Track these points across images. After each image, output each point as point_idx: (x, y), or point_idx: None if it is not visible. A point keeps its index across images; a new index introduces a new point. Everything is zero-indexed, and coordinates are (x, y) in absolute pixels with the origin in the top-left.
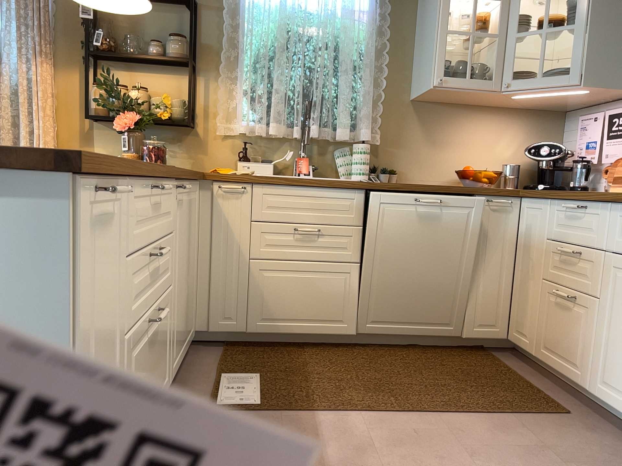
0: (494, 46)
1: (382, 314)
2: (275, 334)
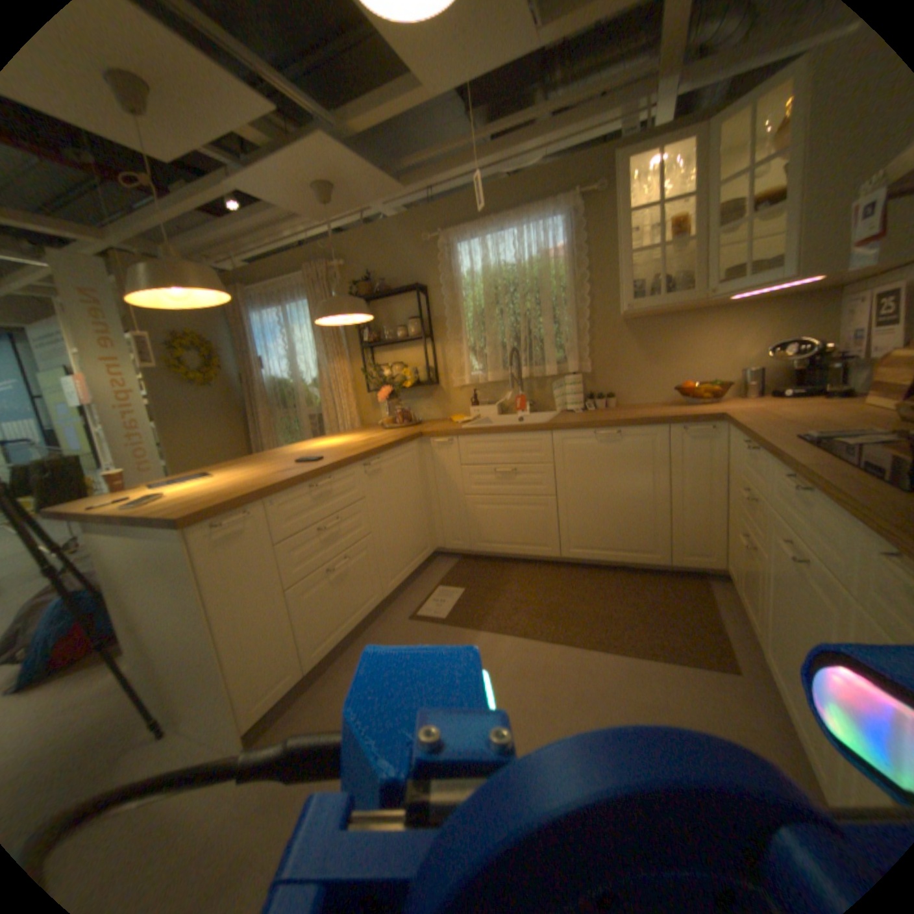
0: (700, 246)
1: (581, 540)
2: (492, 552)
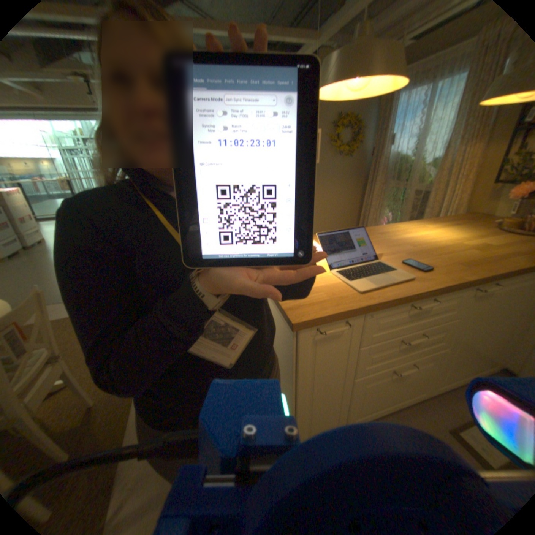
0: None
1: None
2: None
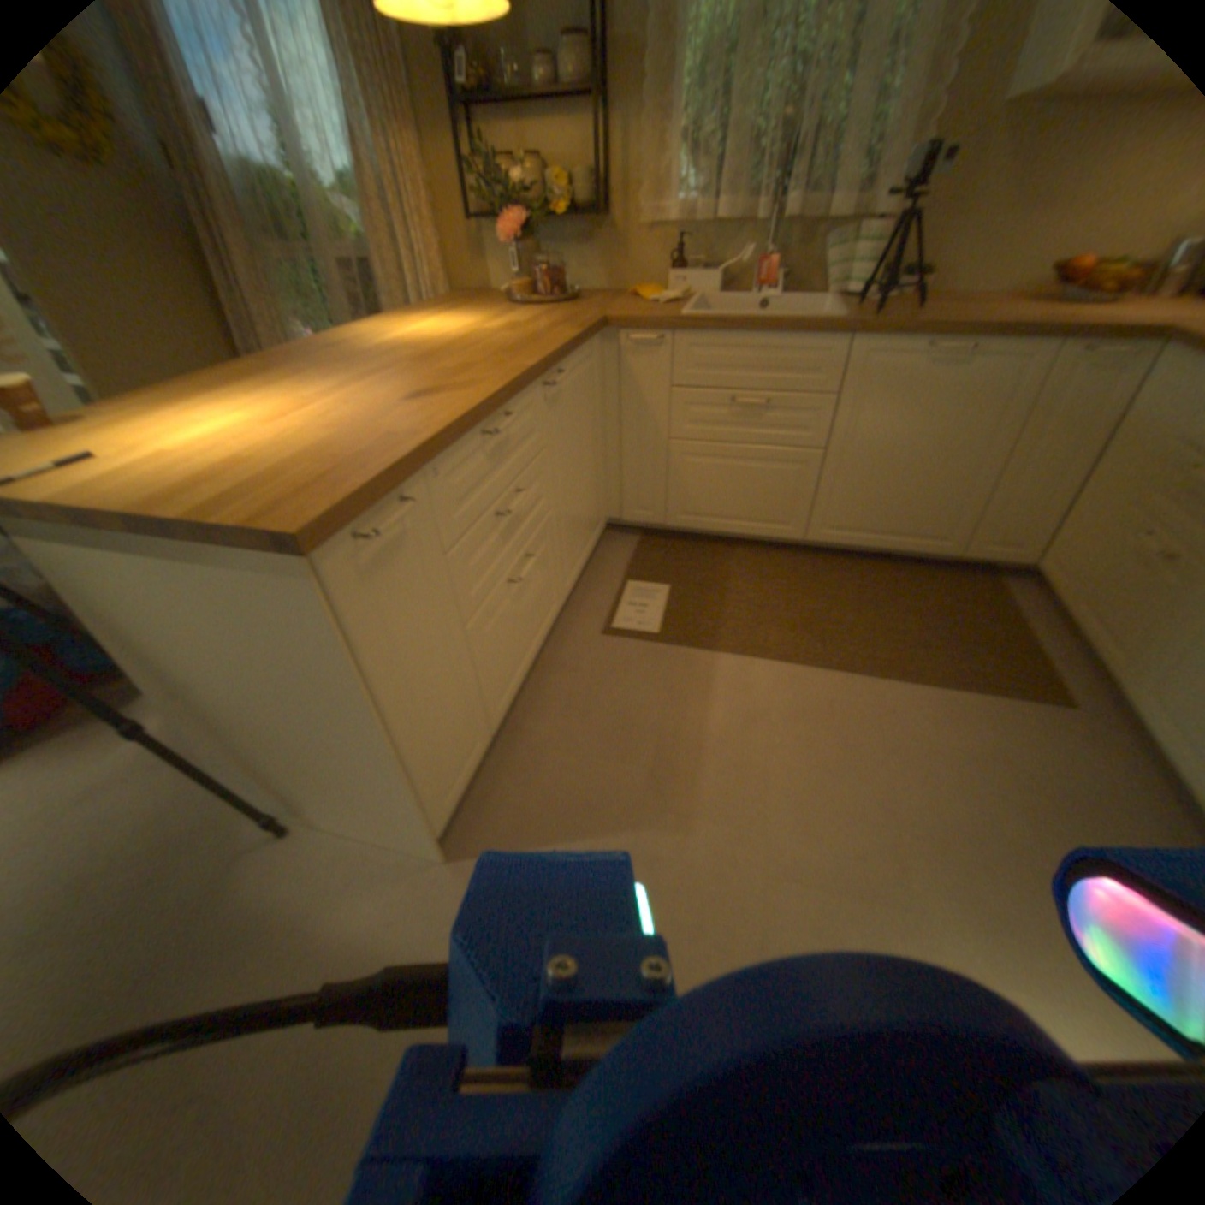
0: None
1: (843, 517)
2: (696, 530)
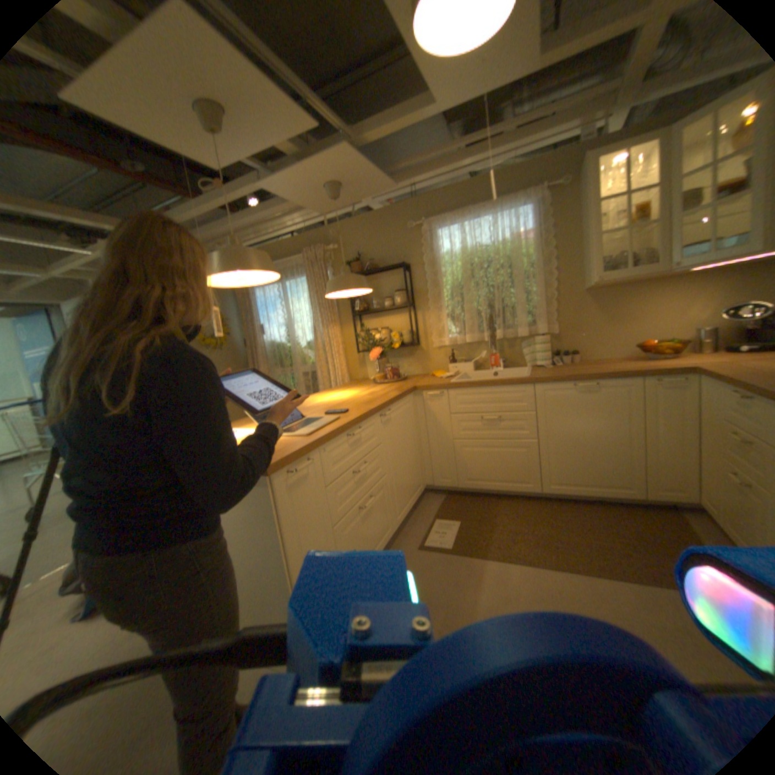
0: (662, 226)
1: (562, 477)
2: (478, 488)
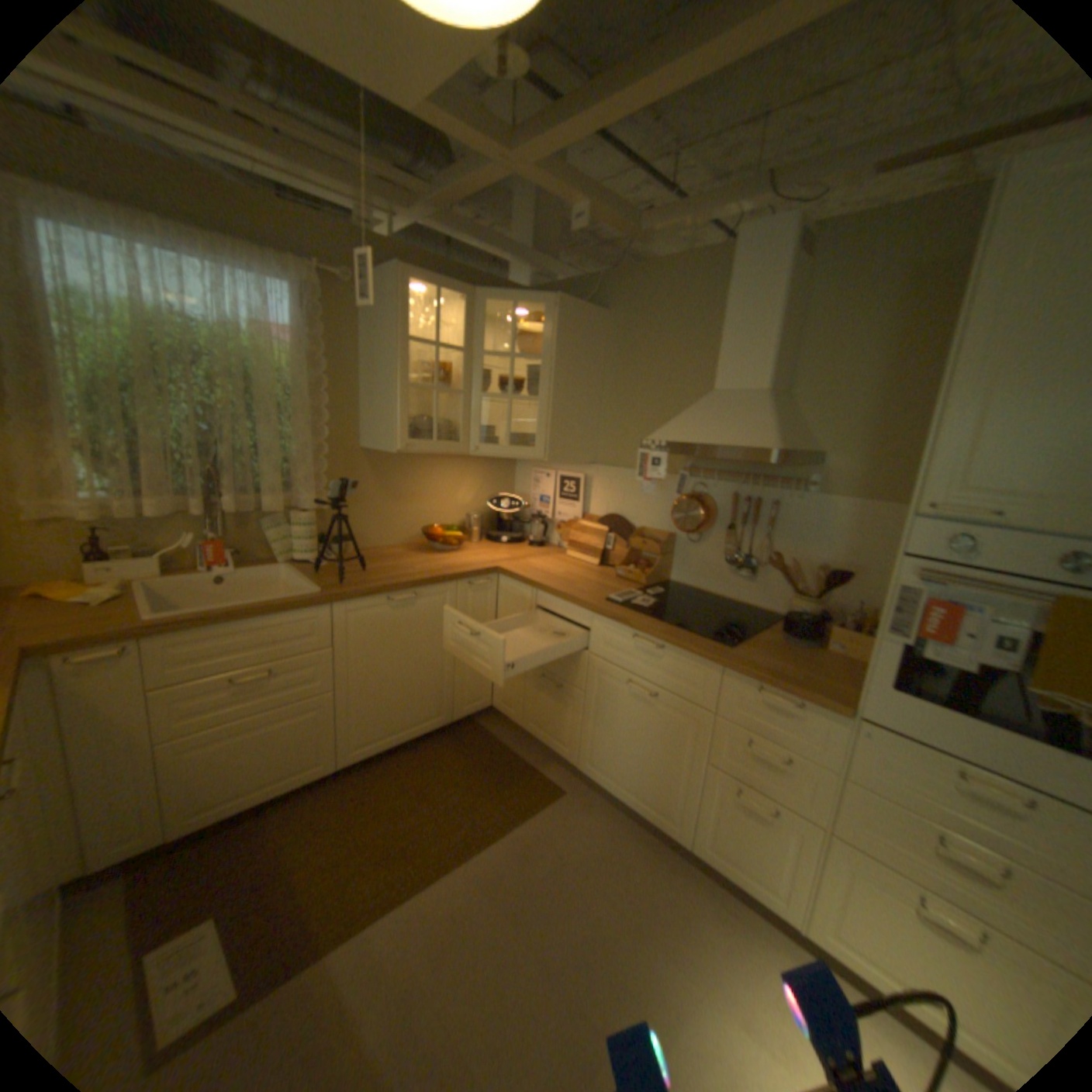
0: (453, 398)
1: (365, 736)
2: (217, 823)
